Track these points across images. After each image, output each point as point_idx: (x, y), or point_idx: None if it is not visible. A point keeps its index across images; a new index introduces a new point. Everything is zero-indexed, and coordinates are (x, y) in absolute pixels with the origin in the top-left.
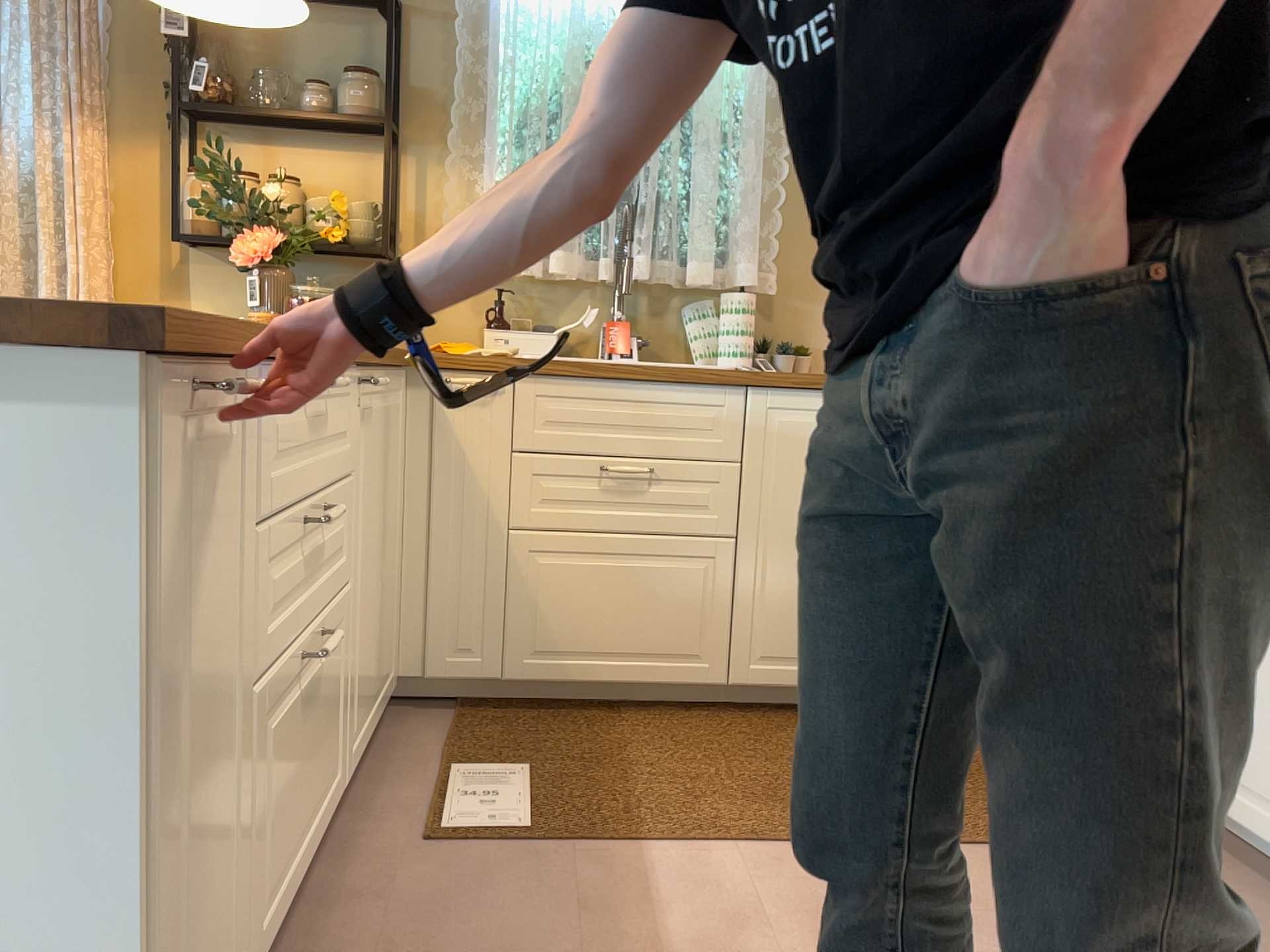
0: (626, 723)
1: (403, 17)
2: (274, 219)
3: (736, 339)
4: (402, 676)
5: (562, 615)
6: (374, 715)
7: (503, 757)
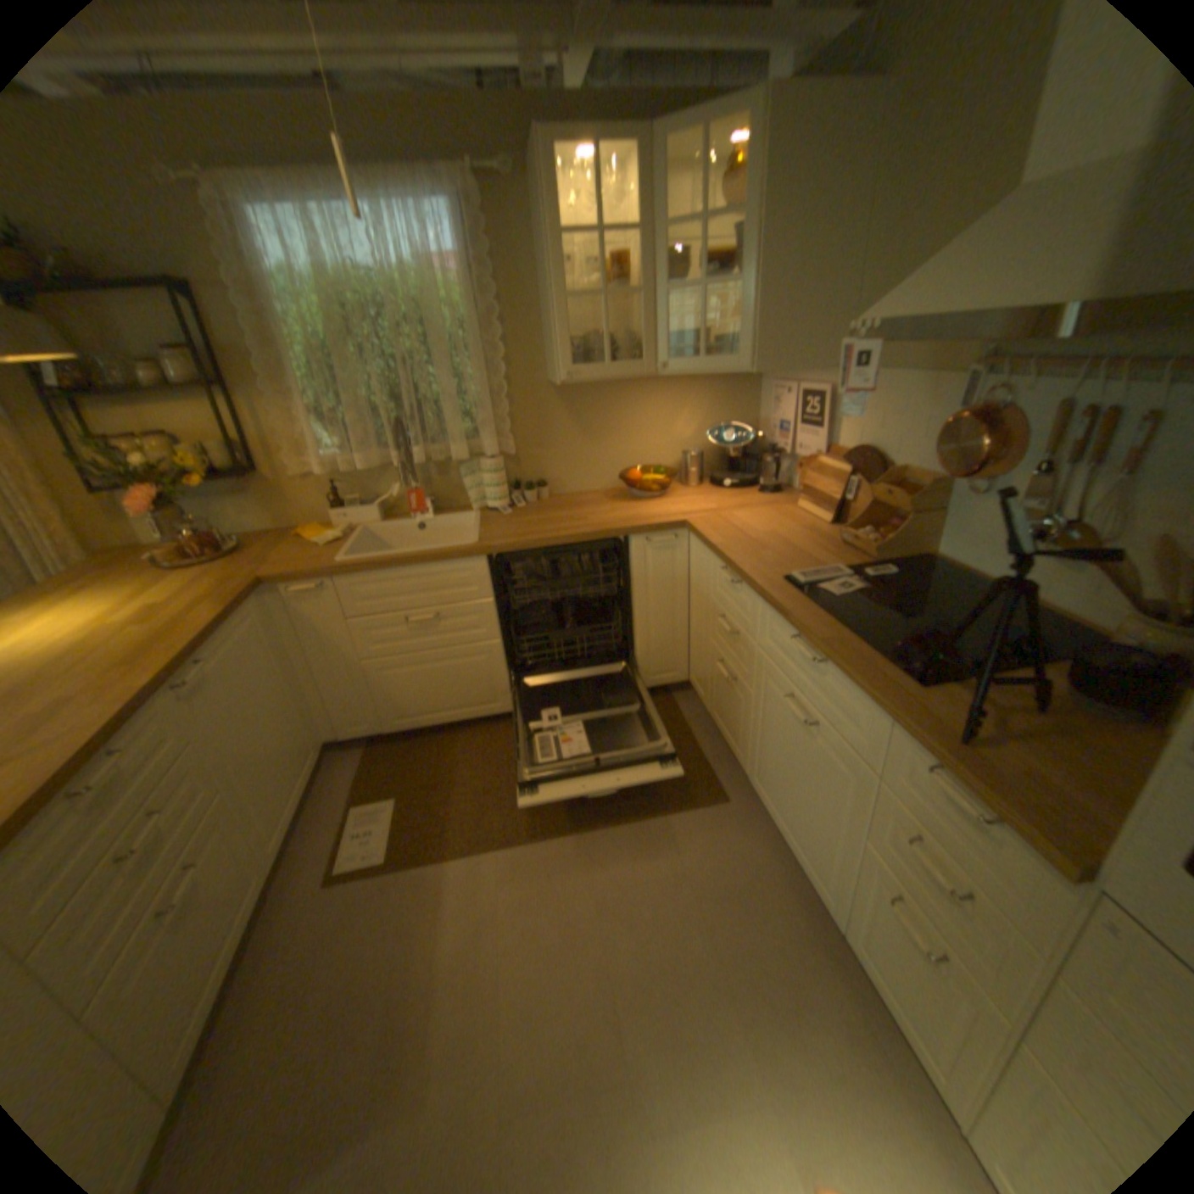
0: (459, 743)
1: (190, 292)
2: (146, 477)
3: (492, 493)
4: (325, 743)
5: (407, 699)
6: (296, 798)
7: (382, 793)
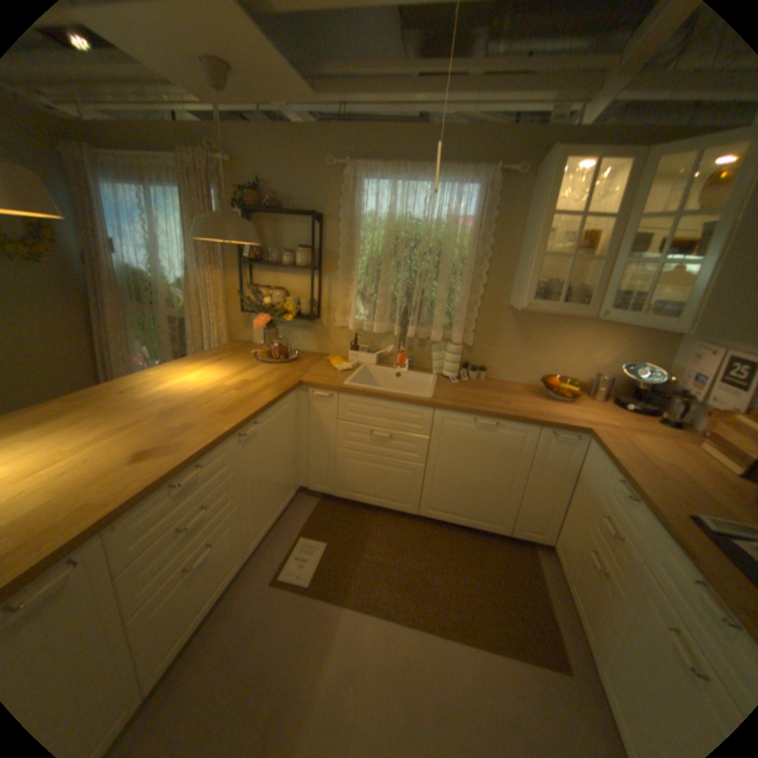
0: (376, 521)
1: (322, 220)
2: (268, 309)
3: (449, 366)
4: (301, 487)
5: (355, 480)
6: (275, 517)
7: (321, 535)
